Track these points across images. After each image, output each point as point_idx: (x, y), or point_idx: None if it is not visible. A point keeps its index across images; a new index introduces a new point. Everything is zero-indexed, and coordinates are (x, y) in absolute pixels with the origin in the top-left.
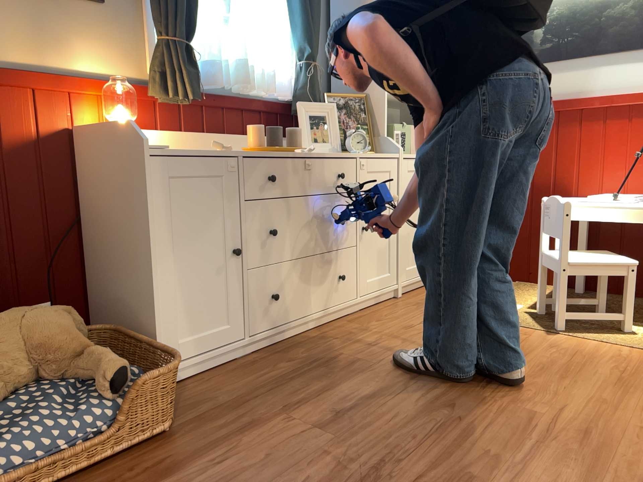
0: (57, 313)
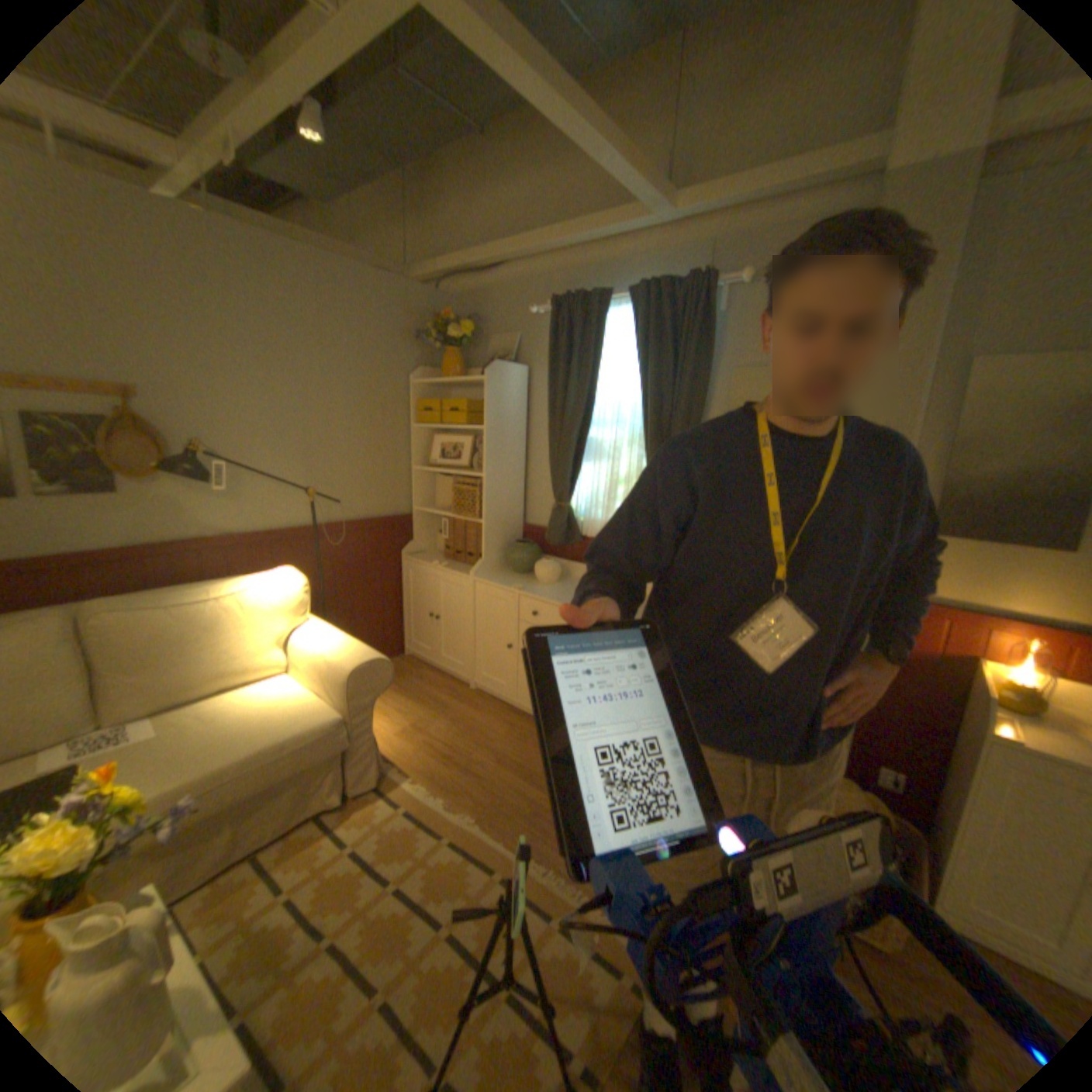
0: (861, 805)
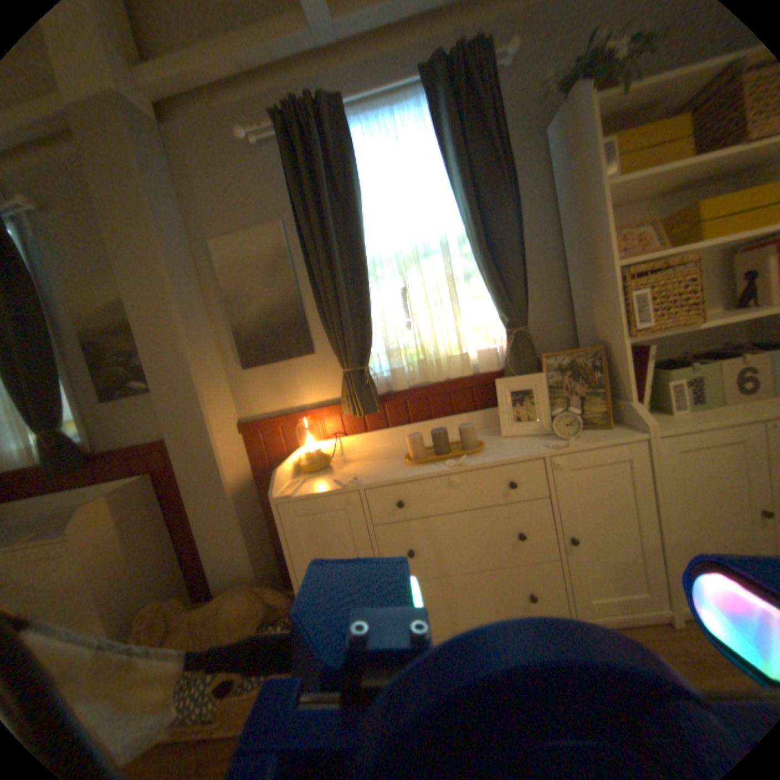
0: (245, 603)
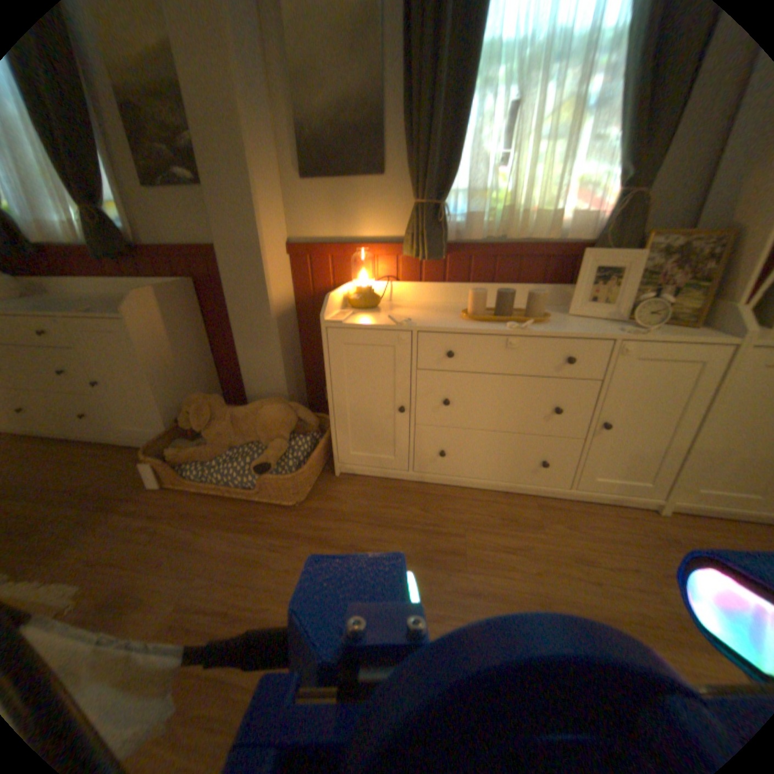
0: (281, 410)
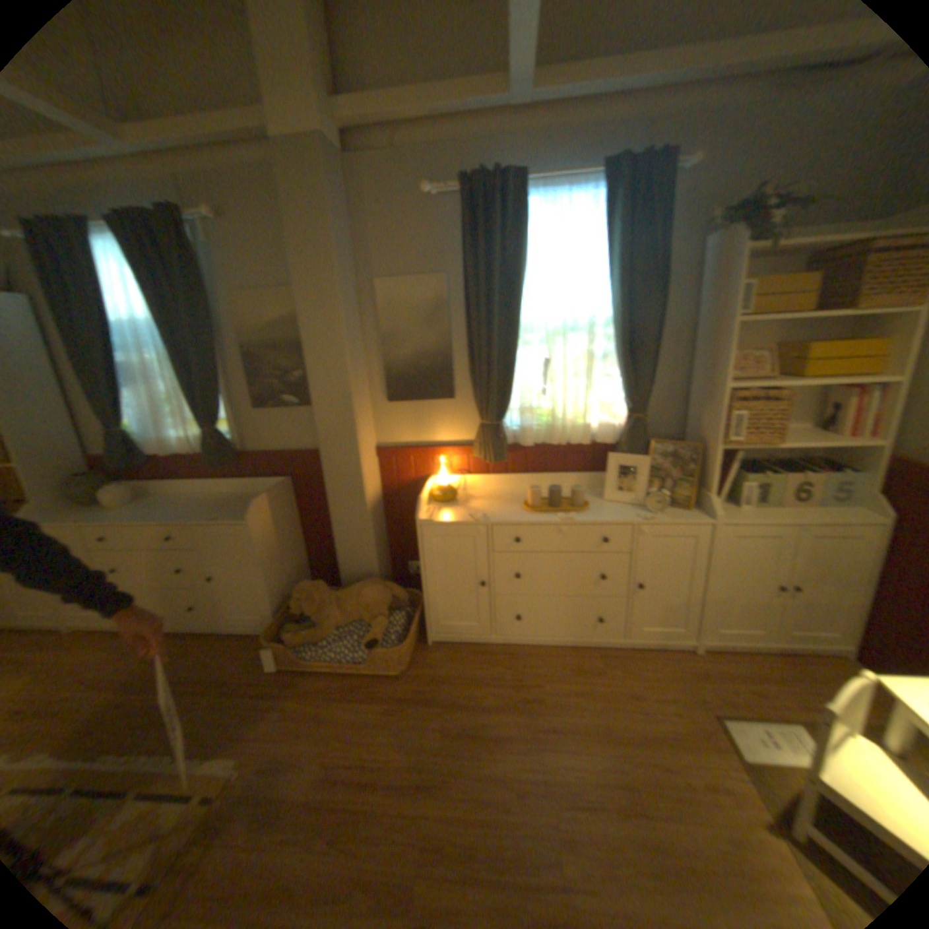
0: (379, 592)
